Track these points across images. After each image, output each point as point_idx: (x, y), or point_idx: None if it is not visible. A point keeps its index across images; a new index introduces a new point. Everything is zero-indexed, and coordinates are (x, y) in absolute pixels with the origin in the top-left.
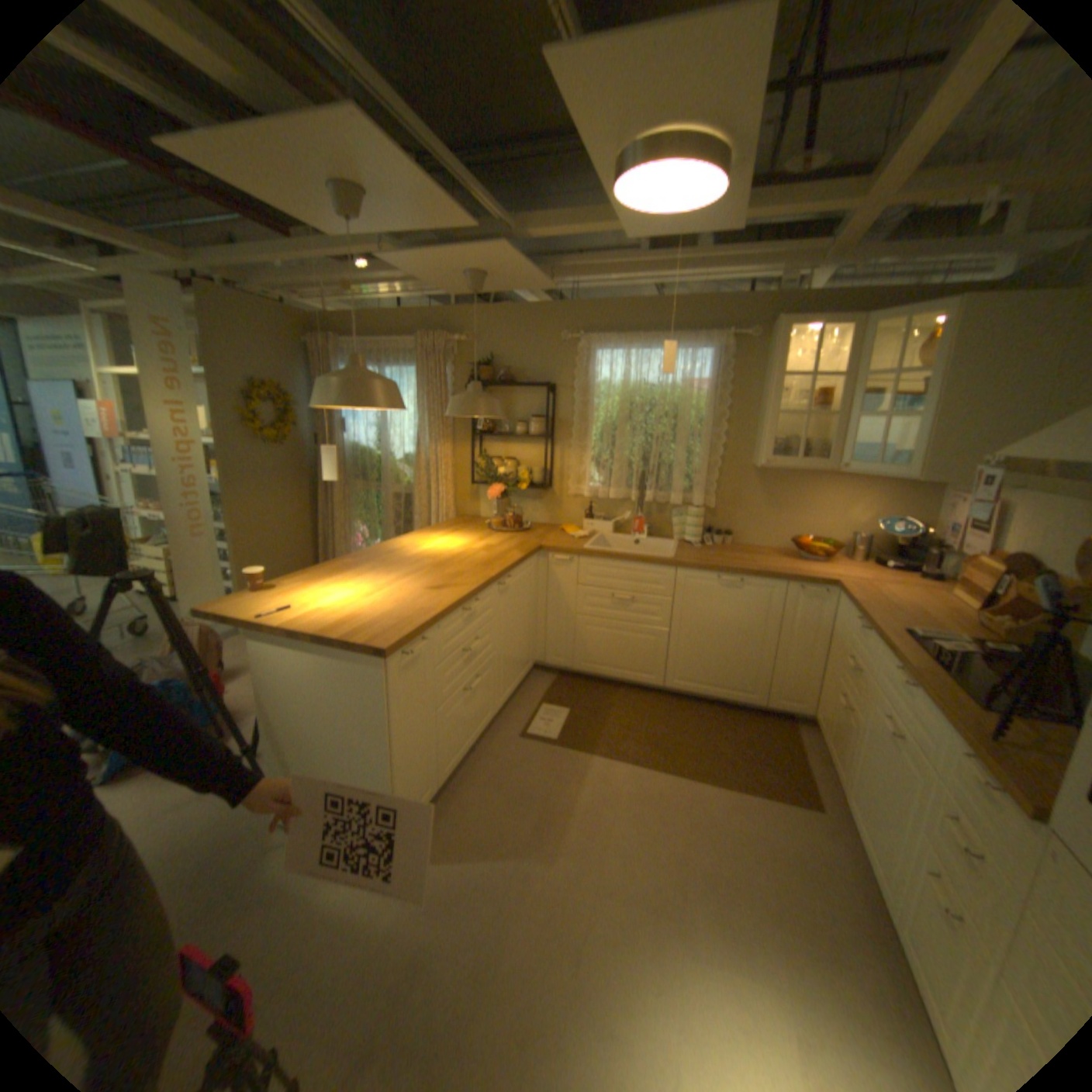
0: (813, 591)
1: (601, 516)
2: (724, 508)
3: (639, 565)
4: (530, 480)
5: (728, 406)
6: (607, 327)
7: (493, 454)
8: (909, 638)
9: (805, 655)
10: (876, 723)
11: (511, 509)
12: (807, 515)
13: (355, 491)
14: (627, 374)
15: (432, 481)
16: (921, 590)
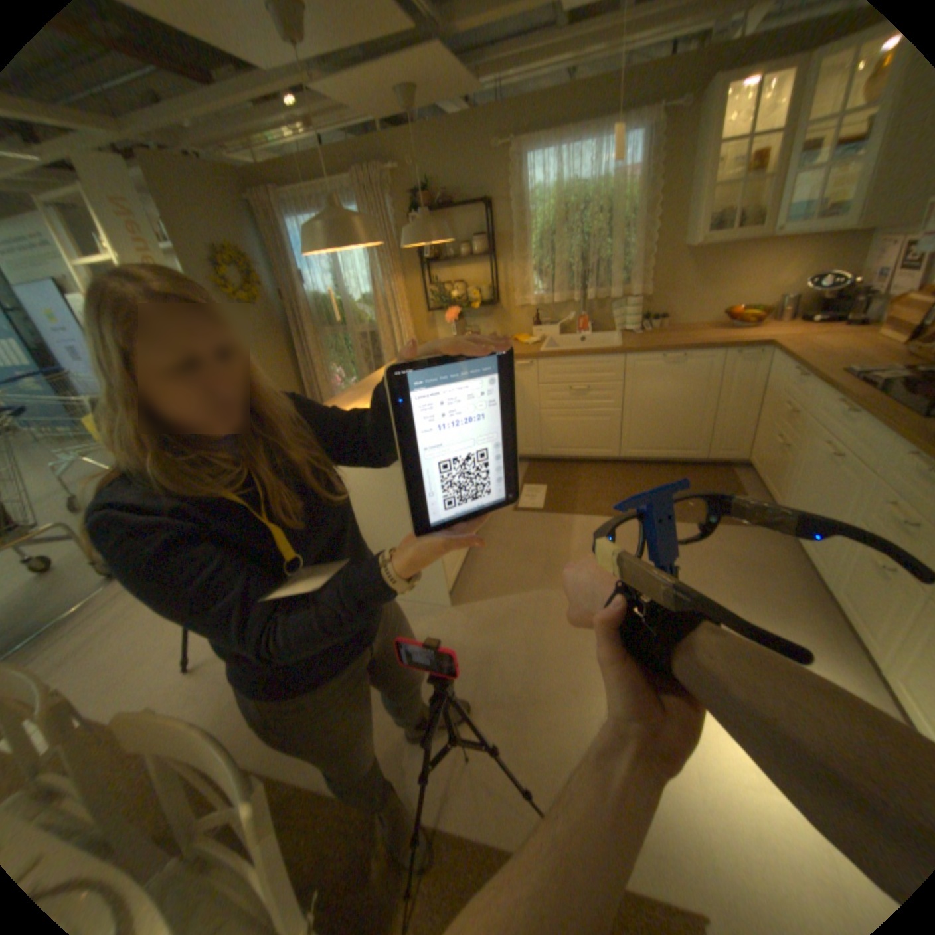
0: (749, 353)
1: (548, 320)
2: (660, 293)
3: (592, 357)
4: (479, 298)
5: (660, 189)
6: (534, 125)
7: (441, 280)
8: (847, 375)
9: (741, 410)
10: (814, 450)
11: (466, 328)
12: (737, 286)
13: (325, 337)
14: (560, 173)
15: (392, 315)
16: (848, 335)
